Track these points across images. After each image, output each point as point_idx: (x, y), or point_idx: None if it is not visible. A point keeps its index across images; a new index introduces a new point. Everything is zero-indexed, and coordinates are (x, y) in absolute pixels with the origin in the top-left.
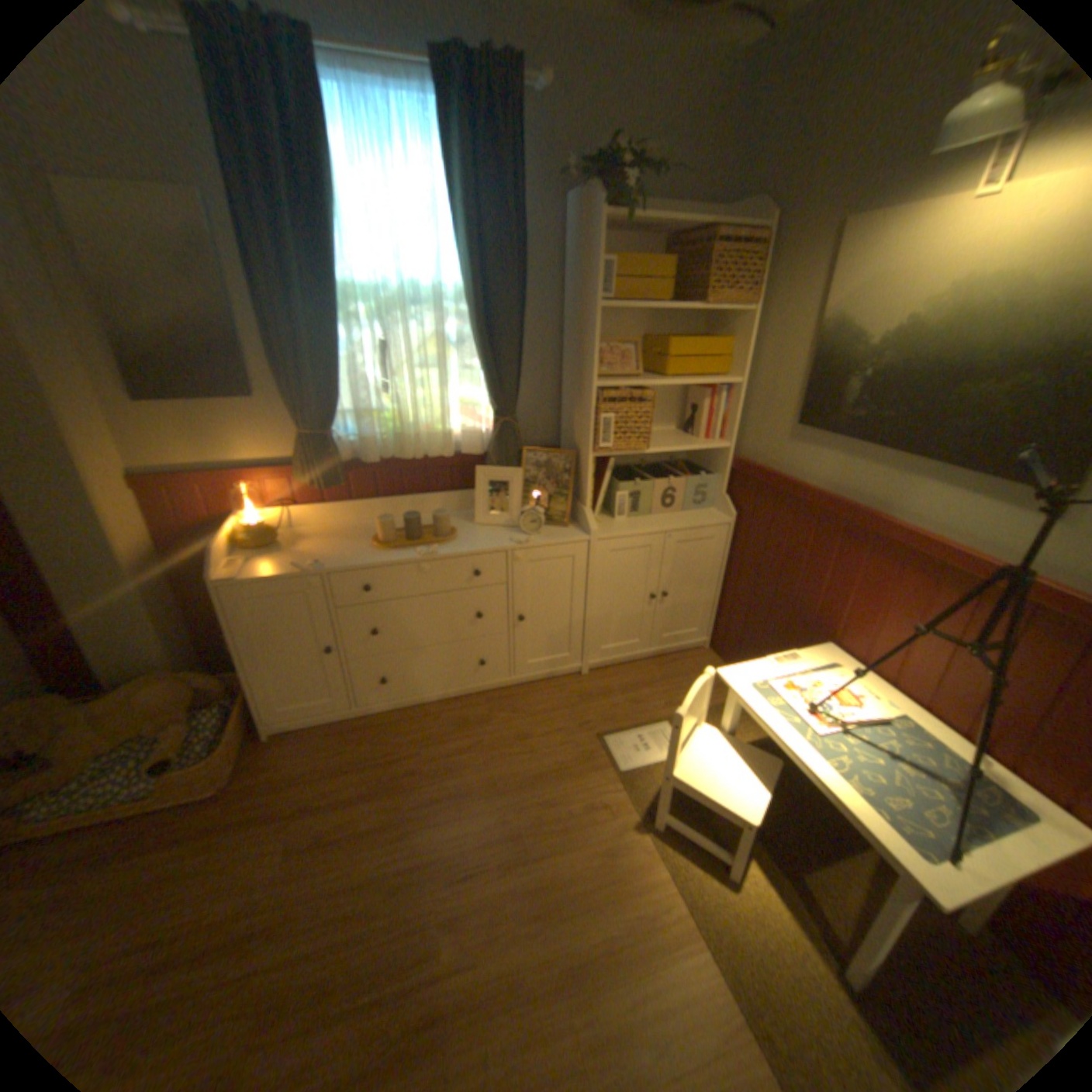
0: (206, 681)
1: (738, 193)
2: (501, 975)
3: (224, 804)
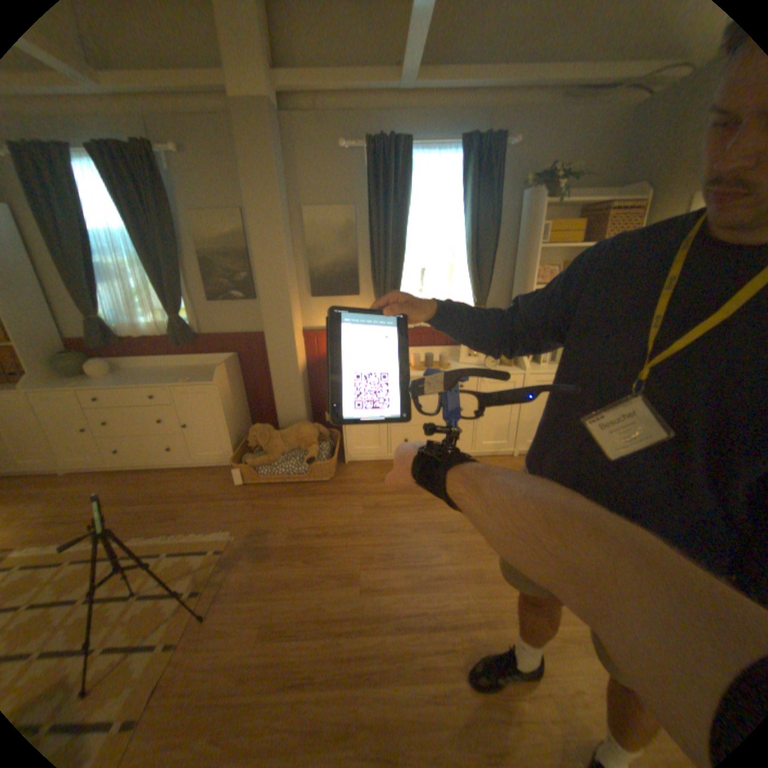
0: (323, 429)
1: (626, 181)
2: (473, 570)
3: (332, 485)
